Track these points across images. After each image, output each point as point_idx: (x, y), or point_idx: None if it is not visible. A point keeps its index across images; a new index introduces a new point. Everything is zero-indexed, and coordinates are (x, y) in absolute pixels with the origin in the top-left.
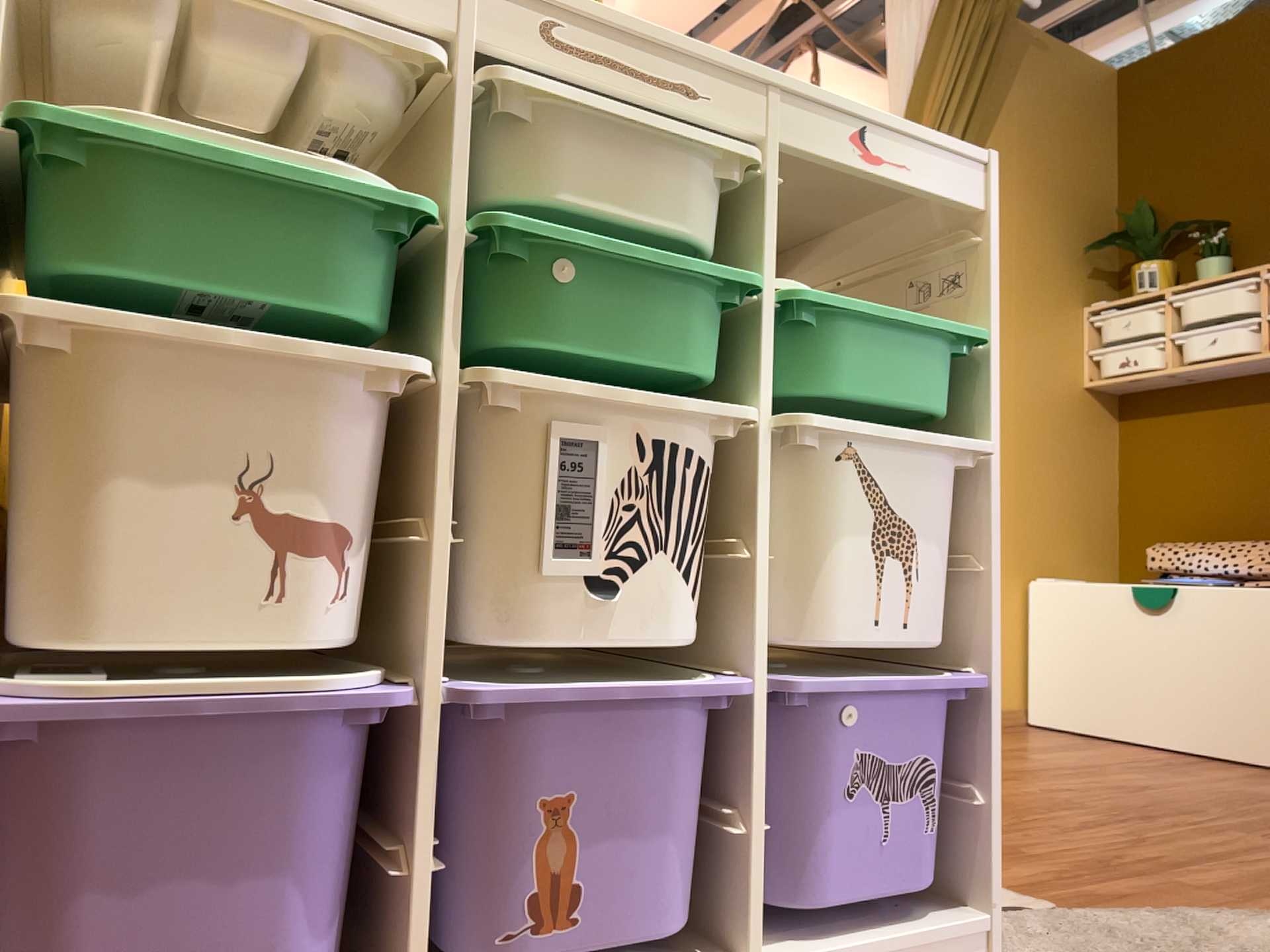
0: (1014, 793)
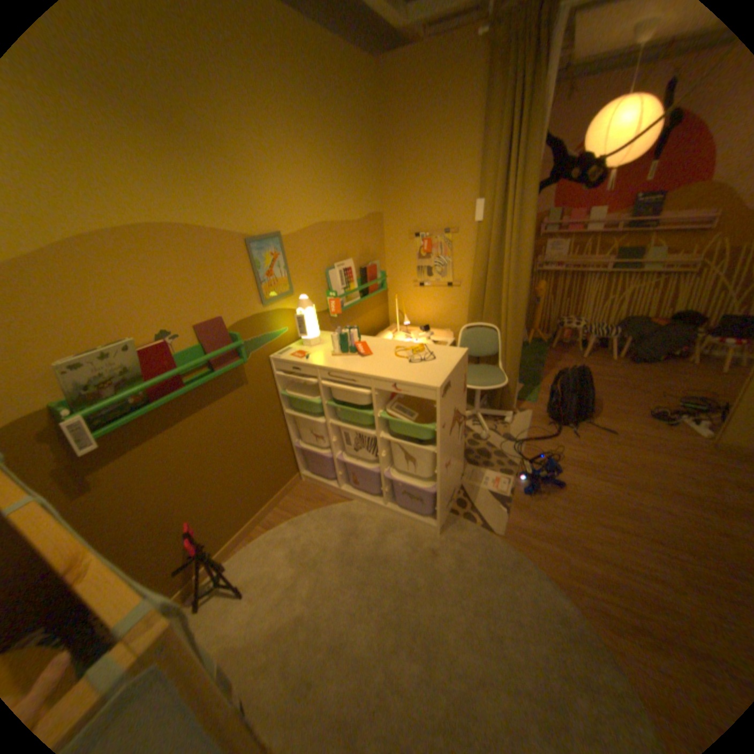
0: (628, 506)
